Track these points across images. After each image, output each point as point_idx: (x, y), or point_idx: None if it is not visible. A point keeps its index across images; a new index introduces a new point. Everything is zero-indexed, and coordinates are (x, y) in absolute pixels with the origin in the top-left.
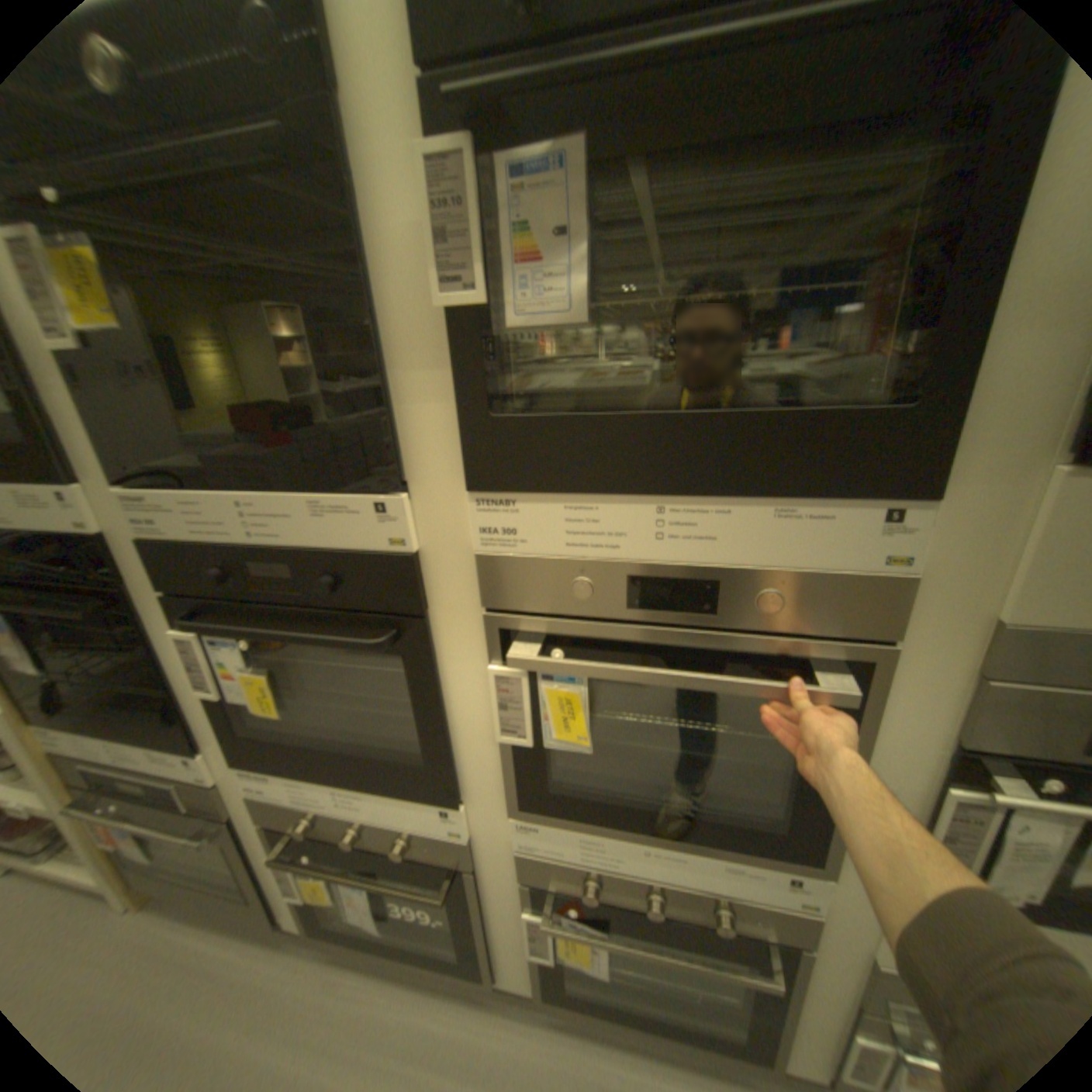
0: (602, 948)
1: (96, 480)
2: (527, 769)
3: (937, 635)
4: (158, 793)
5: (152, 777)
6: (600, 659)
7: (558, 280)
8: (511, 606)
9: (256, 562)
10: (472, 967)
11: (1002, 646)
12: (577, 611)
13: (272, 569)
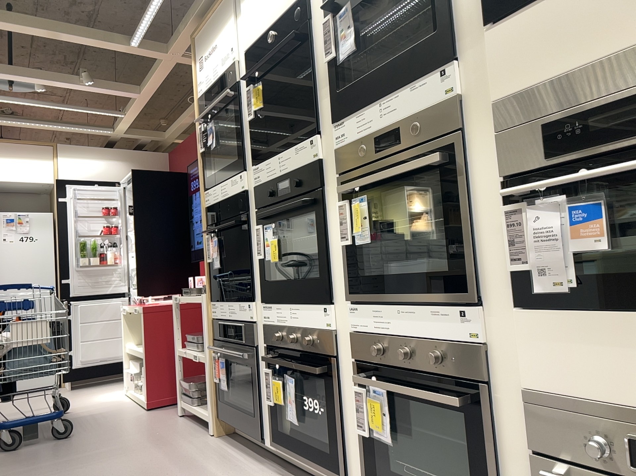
0: (377, 384)
1: (250, 167)
2: (352, 263)
3: (476, 122)
4: (238, 330)
5: (238, 321)
6: (373, 187)
7: (347, 42)
8: (343, 169)
9: (280, 182)
10: (337, 456)
11: (492, 113)
12: (362, 162)
13: (285, 184)
